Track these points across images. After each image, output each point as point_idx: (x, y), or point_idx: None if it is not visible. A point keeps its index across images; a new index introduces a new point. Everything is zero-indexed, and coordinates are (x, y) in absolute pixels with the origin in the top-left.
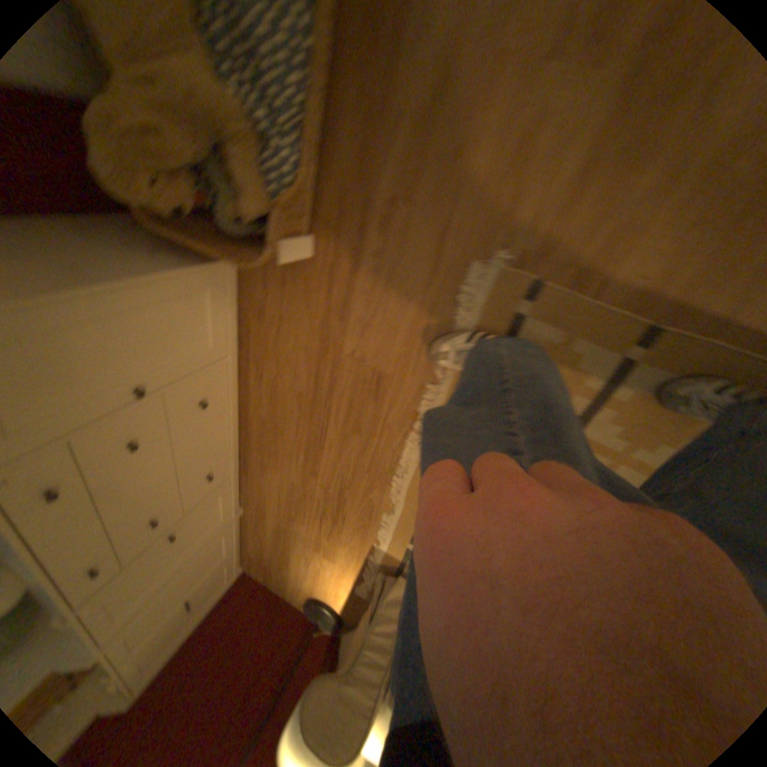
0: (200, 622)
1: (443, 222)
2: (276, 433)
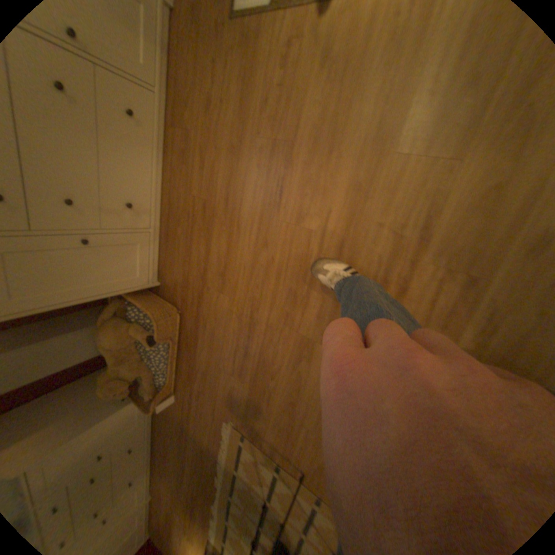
0: None
1: (209, 404)
2: (162, 462)
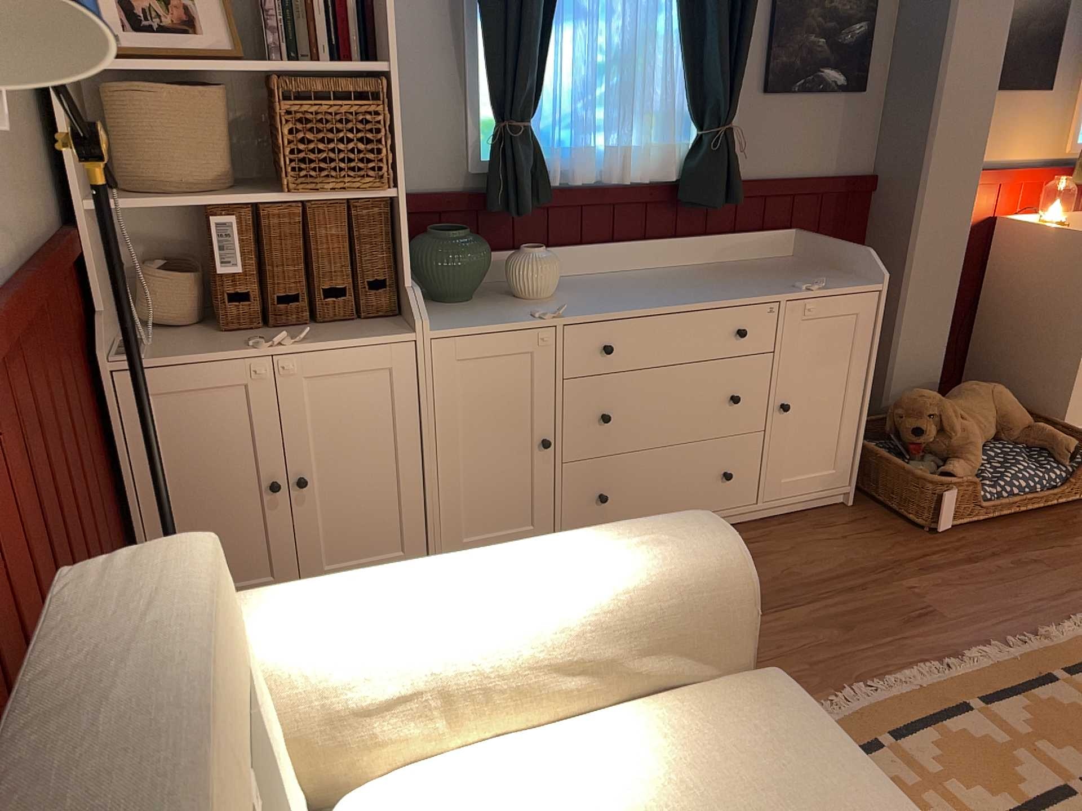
0: (120, 536)
1: (1077, 589)
2: None
